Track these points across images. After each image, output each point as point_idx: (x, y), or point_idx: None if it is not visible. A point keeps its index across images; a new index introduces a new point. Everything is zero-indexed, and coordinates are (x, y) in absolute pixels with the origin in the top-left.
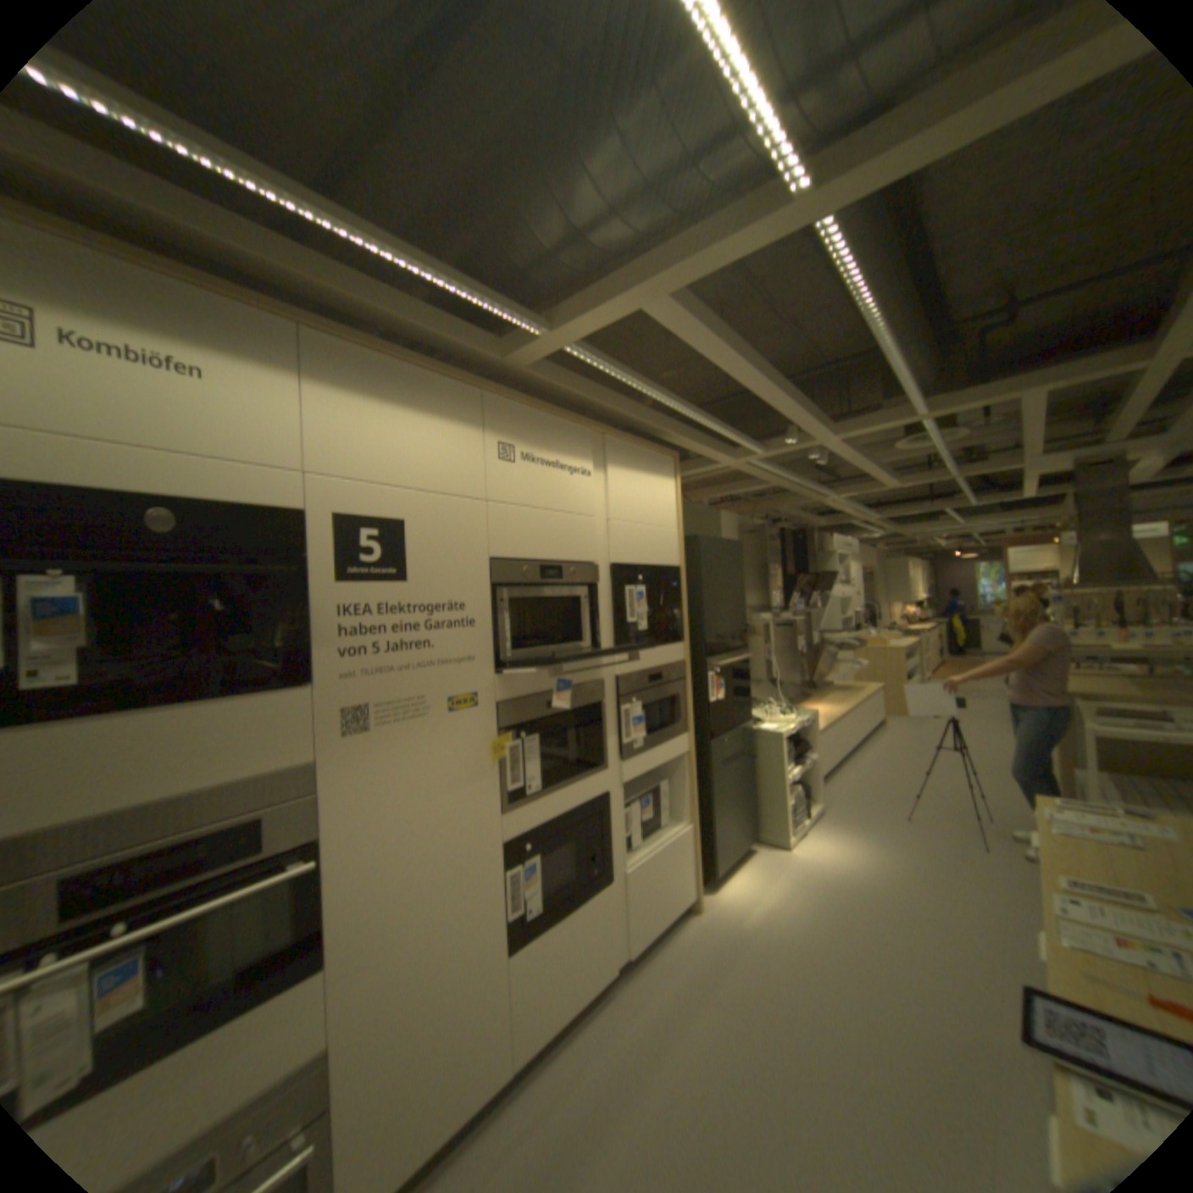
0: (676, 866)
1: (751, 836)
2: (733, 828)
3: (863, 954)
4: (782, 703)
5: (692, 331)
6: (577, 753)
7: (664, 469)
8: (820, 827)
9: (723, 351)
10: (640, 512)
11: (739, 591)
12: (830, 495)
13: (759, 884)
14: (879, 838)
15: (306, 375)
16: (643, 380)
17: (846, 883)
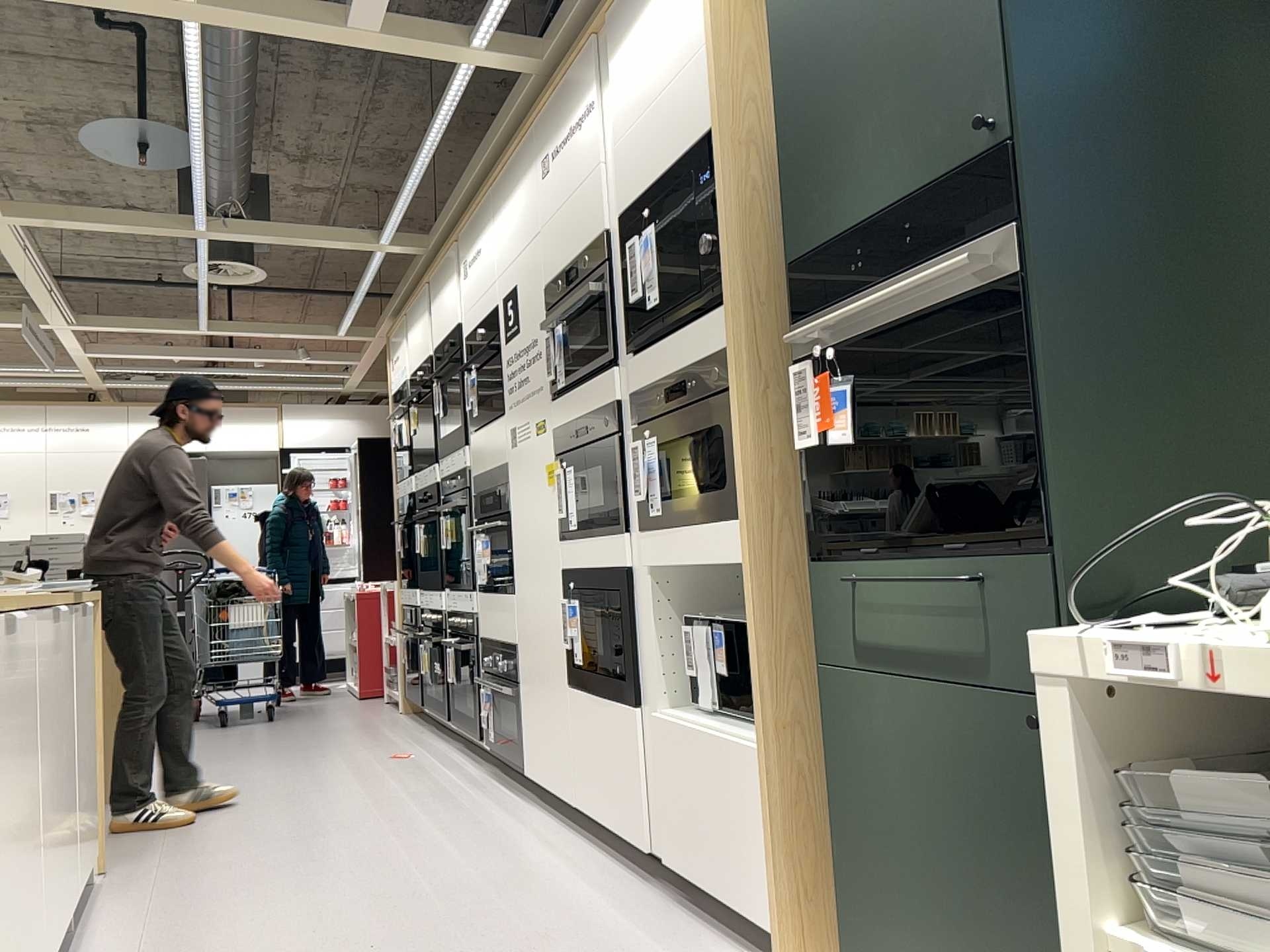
0: (732, 798)
1: None
2: (933, 912)
3: None
4: None
5: None
6: (605, 498)
7: None
8: None
9: None
10: (648, 84)
11: None
12: None
13: None
14: None
15: (493, 215)
16: None
17: None
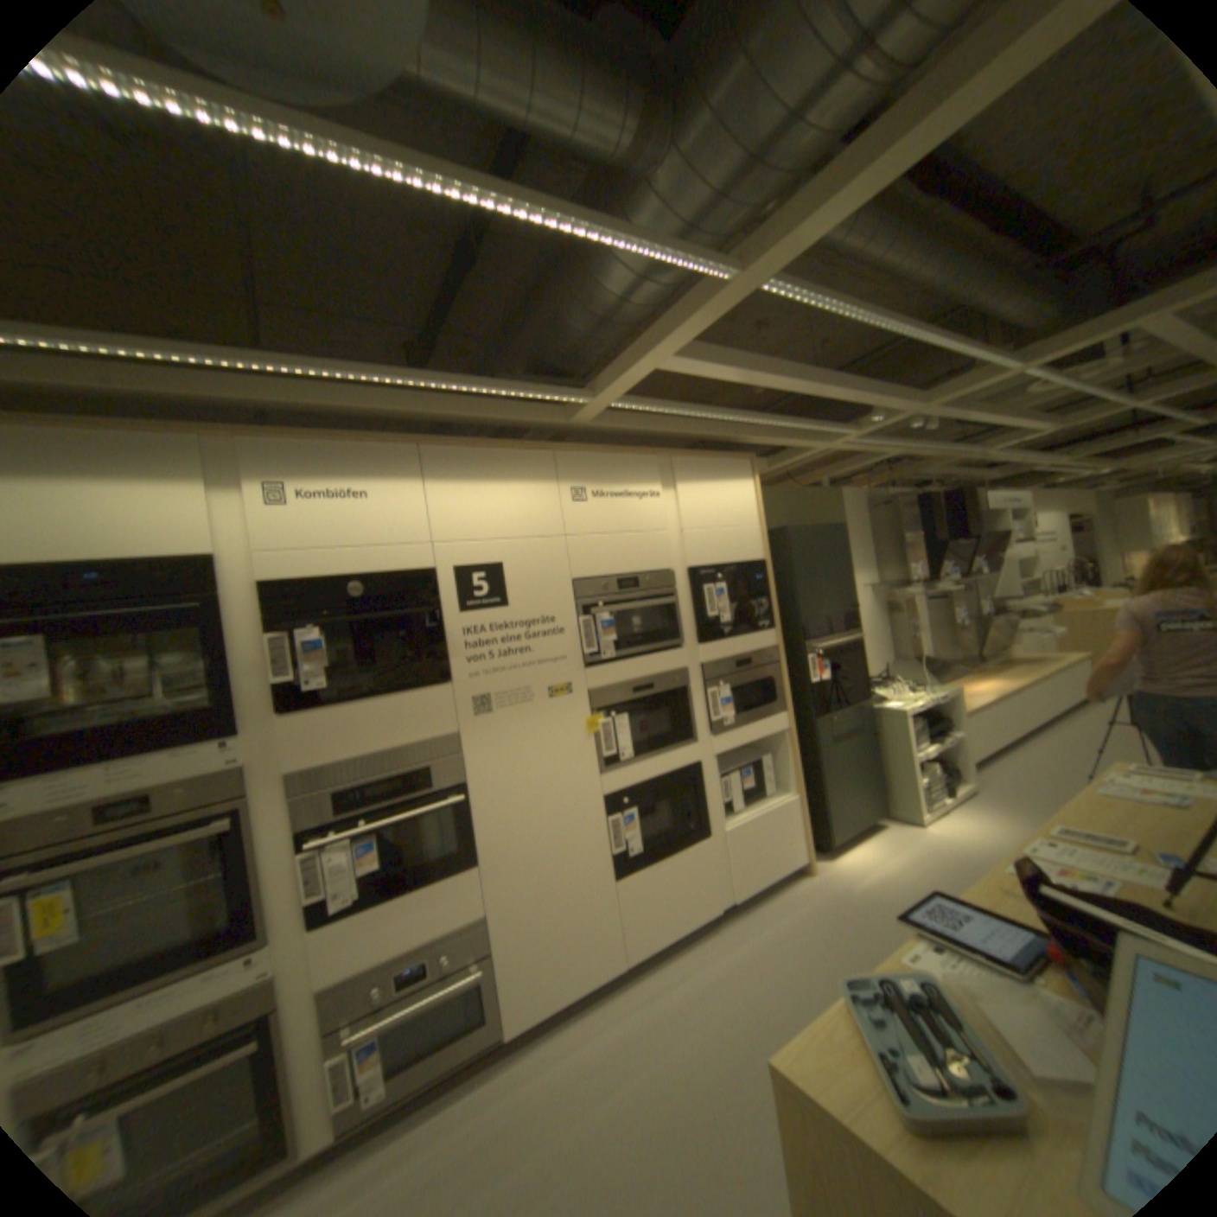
0: (781, 830)
1: (878, 811)
2: (852, 802)
3: None
4: (920, 680)
5: (708, 371)
6: (666, 728)
7: (739, 472)
8: (969, 807)
9: (747, 375)
10: (714, 517)
11: (845, 572)
12: (974, 450)
13: (882, 855)
14: (1037, 819)
15: (426, 478)
16: (692, 408)
17: (978, 859)
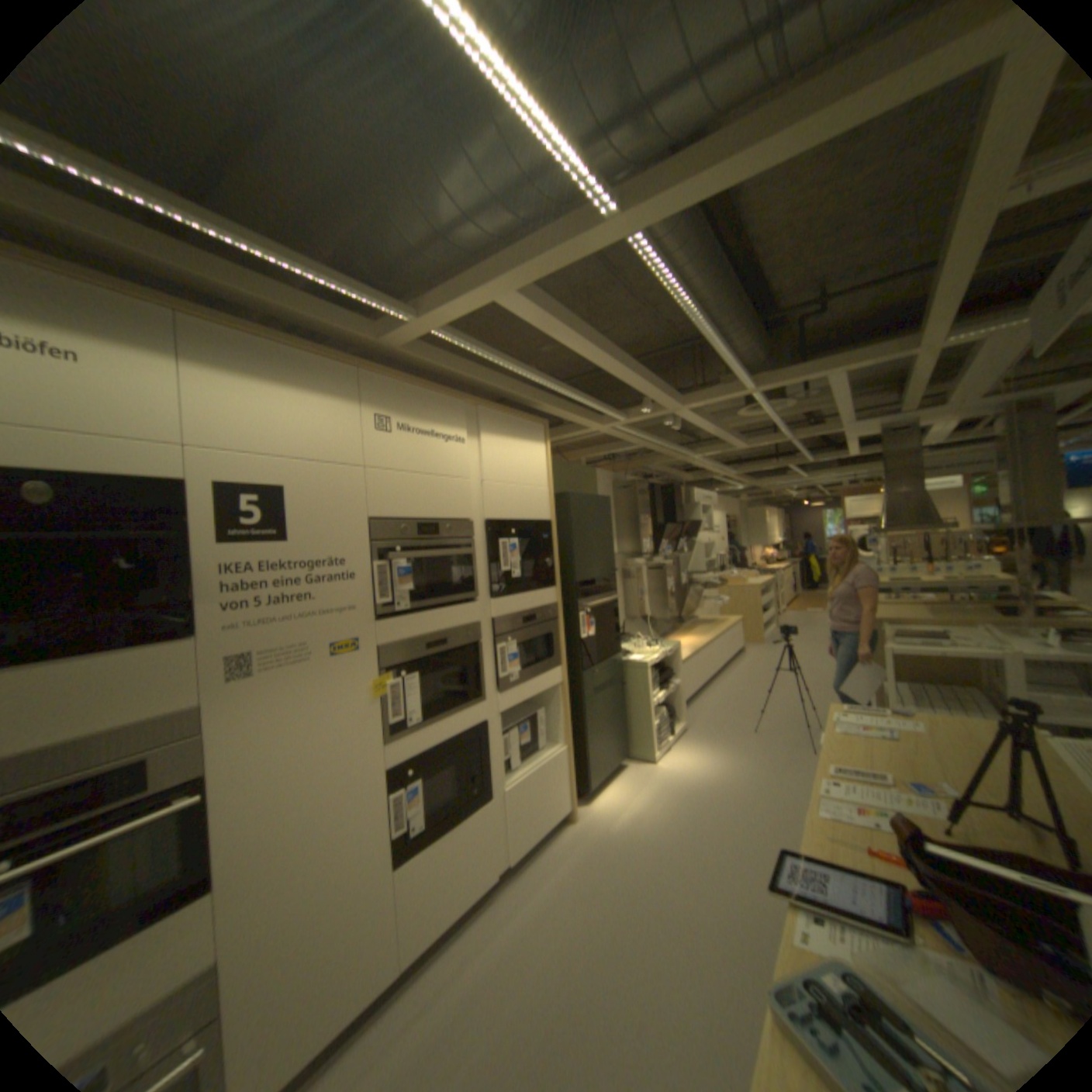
0: (551, 782)
1: (622, 752)
2: (604, 746)
3: (707, 844)
4: (649, 636)
5: (541, 320)
6: (456, 687)
7: (534, 435)
8: (682, 741)
9: (572, 336)
10: (512, 473)
11: (607, 540)
12: (689, 454)
13: (627, 793)
14: (730, 747)
15: (183, 357)
16: (508, 359)
17: (699, 787)
